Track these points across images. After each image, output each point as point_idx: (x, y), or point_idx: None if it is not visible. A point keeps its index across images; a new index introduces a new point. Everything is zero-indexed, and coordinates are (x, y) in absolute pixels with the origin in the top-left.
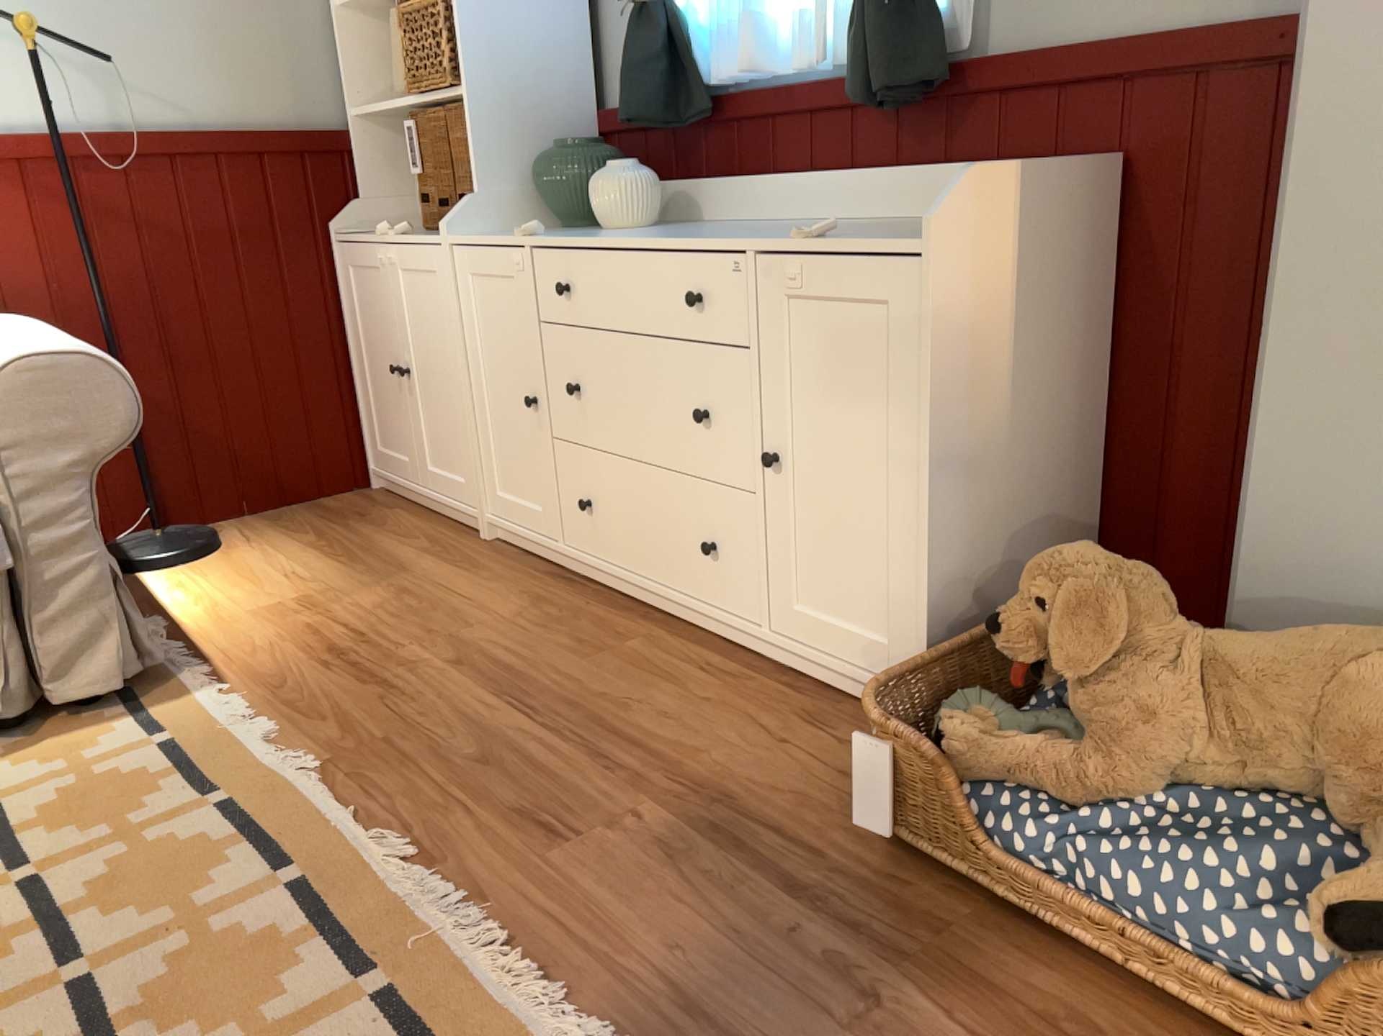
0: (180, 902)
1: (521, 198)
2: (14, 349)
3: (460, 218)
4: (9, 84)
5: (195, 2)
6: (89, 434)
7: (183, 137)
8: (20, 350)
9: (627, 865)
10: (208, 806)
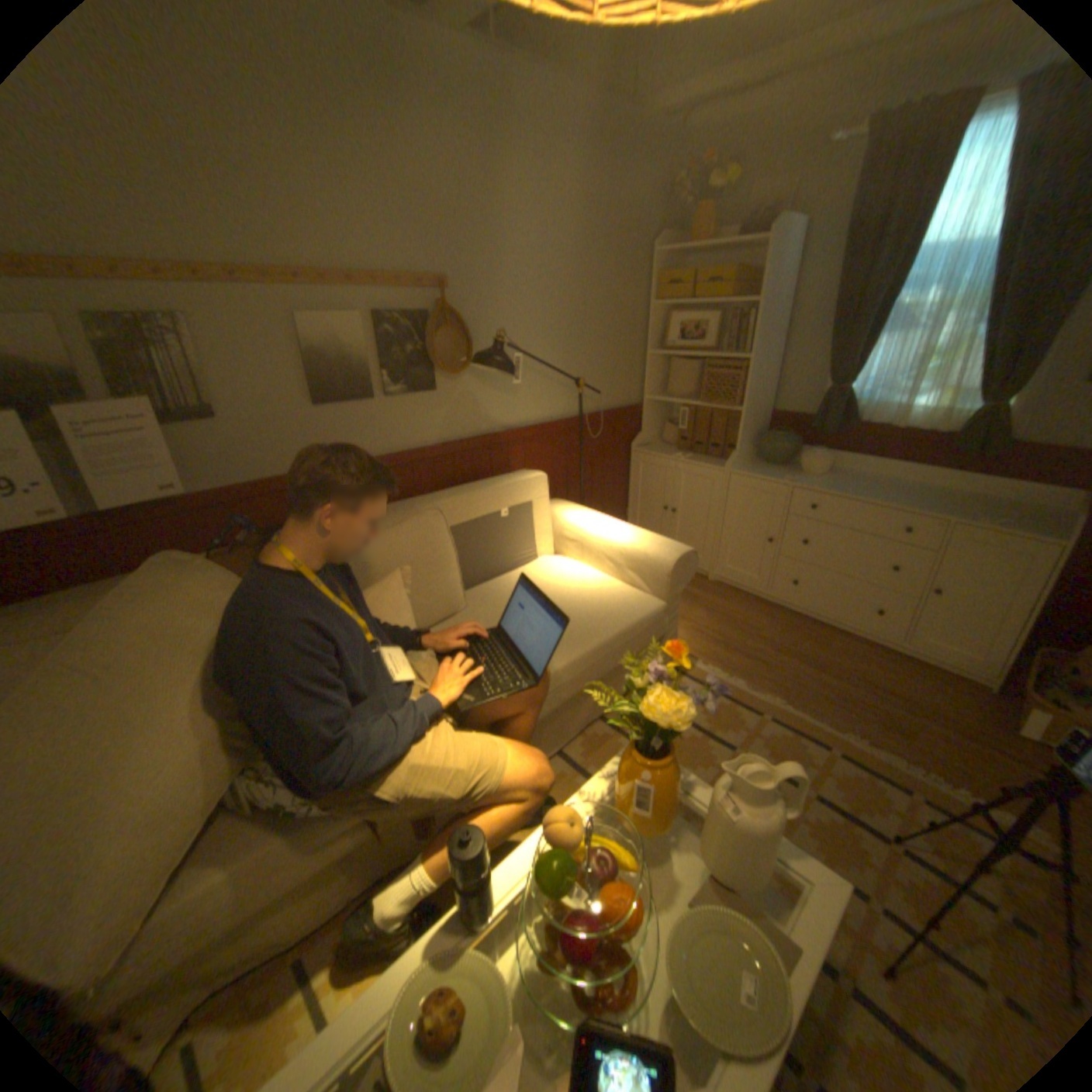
0: (812, 765)
1: (749, 450)
2: (651, 543)
3: (733, 461)
4: (551, 399)
5: (606, 355)
6: (687, 579)
7: (597, 414)
8: (660, 547)
9: (947, 749)
10: (770, 722)
